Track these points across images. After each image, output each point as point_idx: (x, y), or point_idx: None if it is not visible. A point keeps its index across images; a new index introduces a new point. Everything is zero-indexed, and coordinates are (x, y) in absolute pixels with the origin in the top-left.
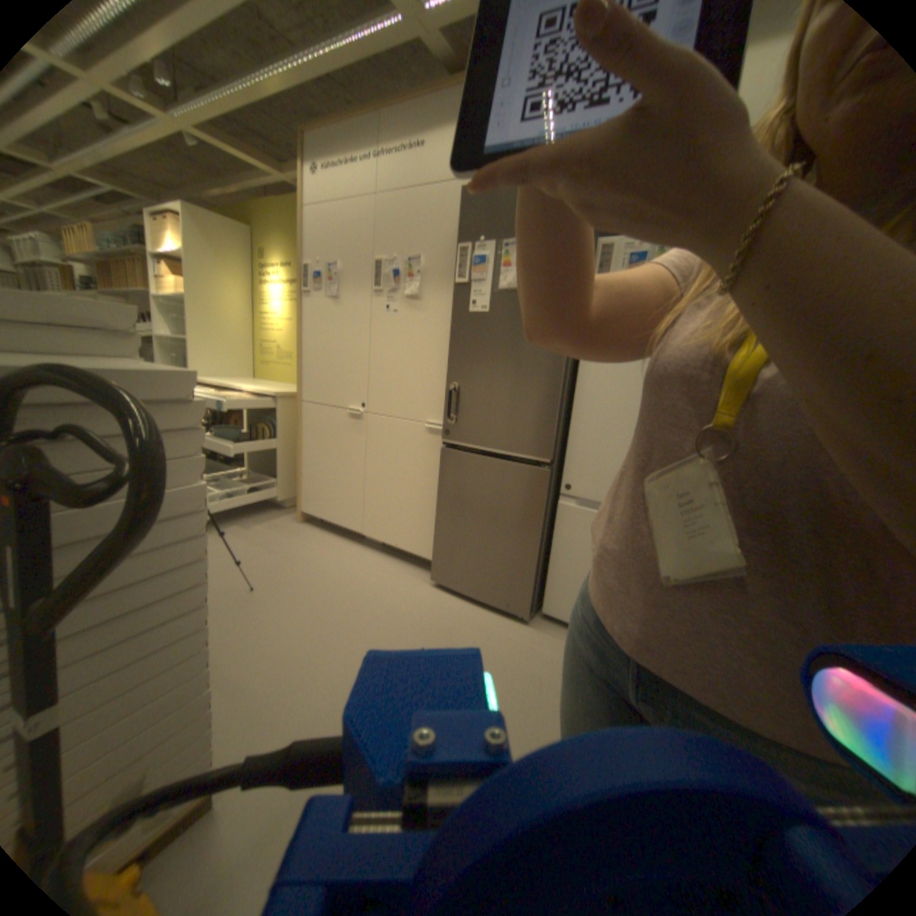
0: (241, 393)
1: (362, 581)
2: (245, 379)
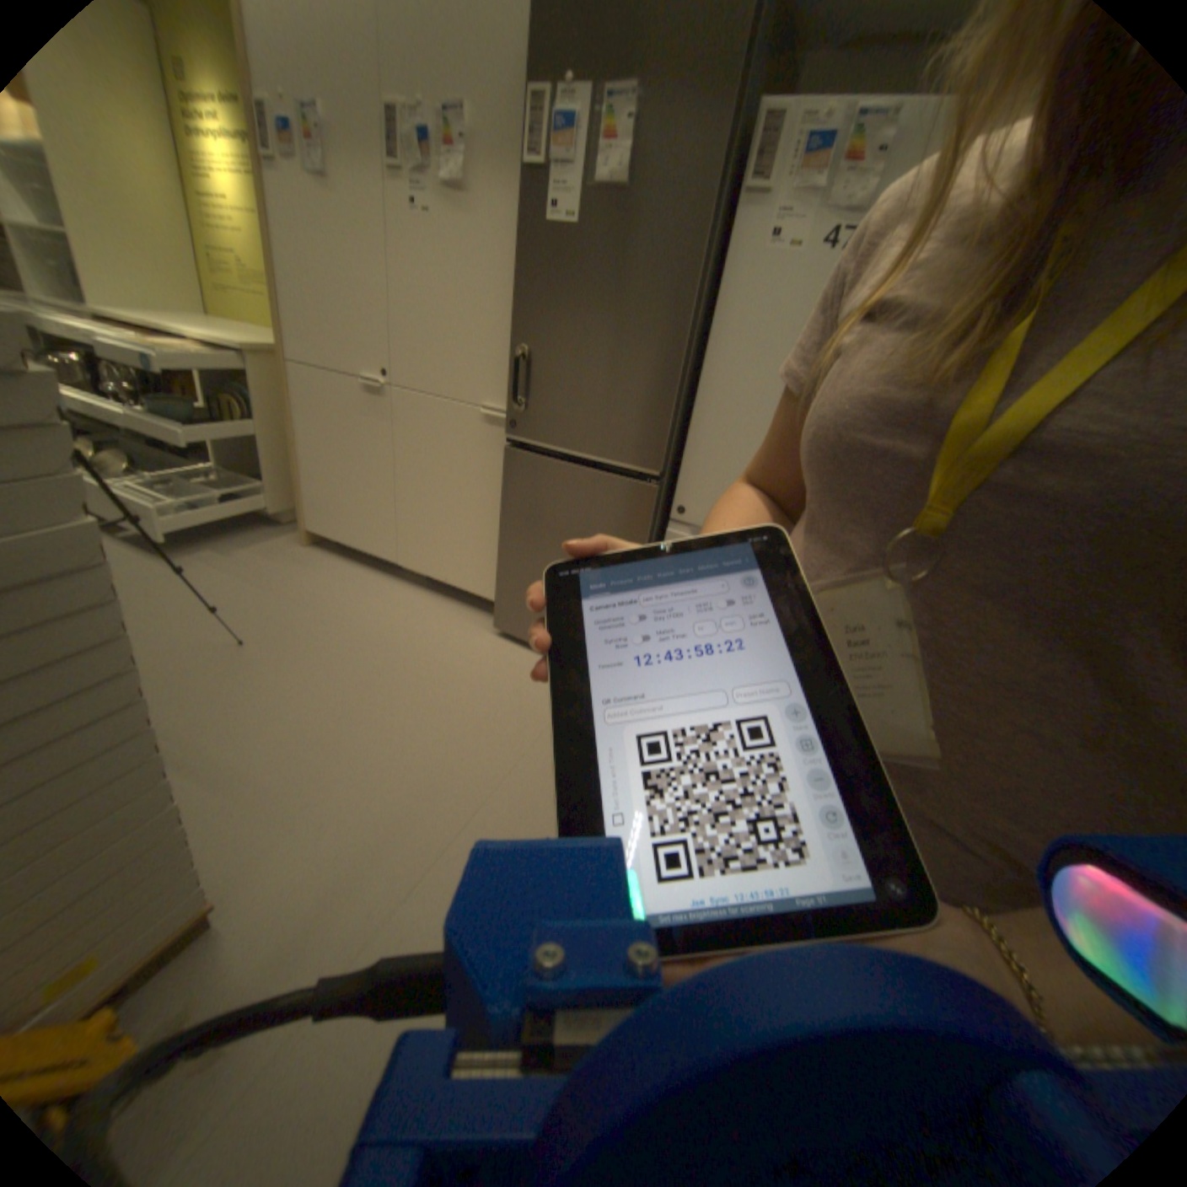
0: (183, 340)
1: (400, 629)
2: (191, 315)
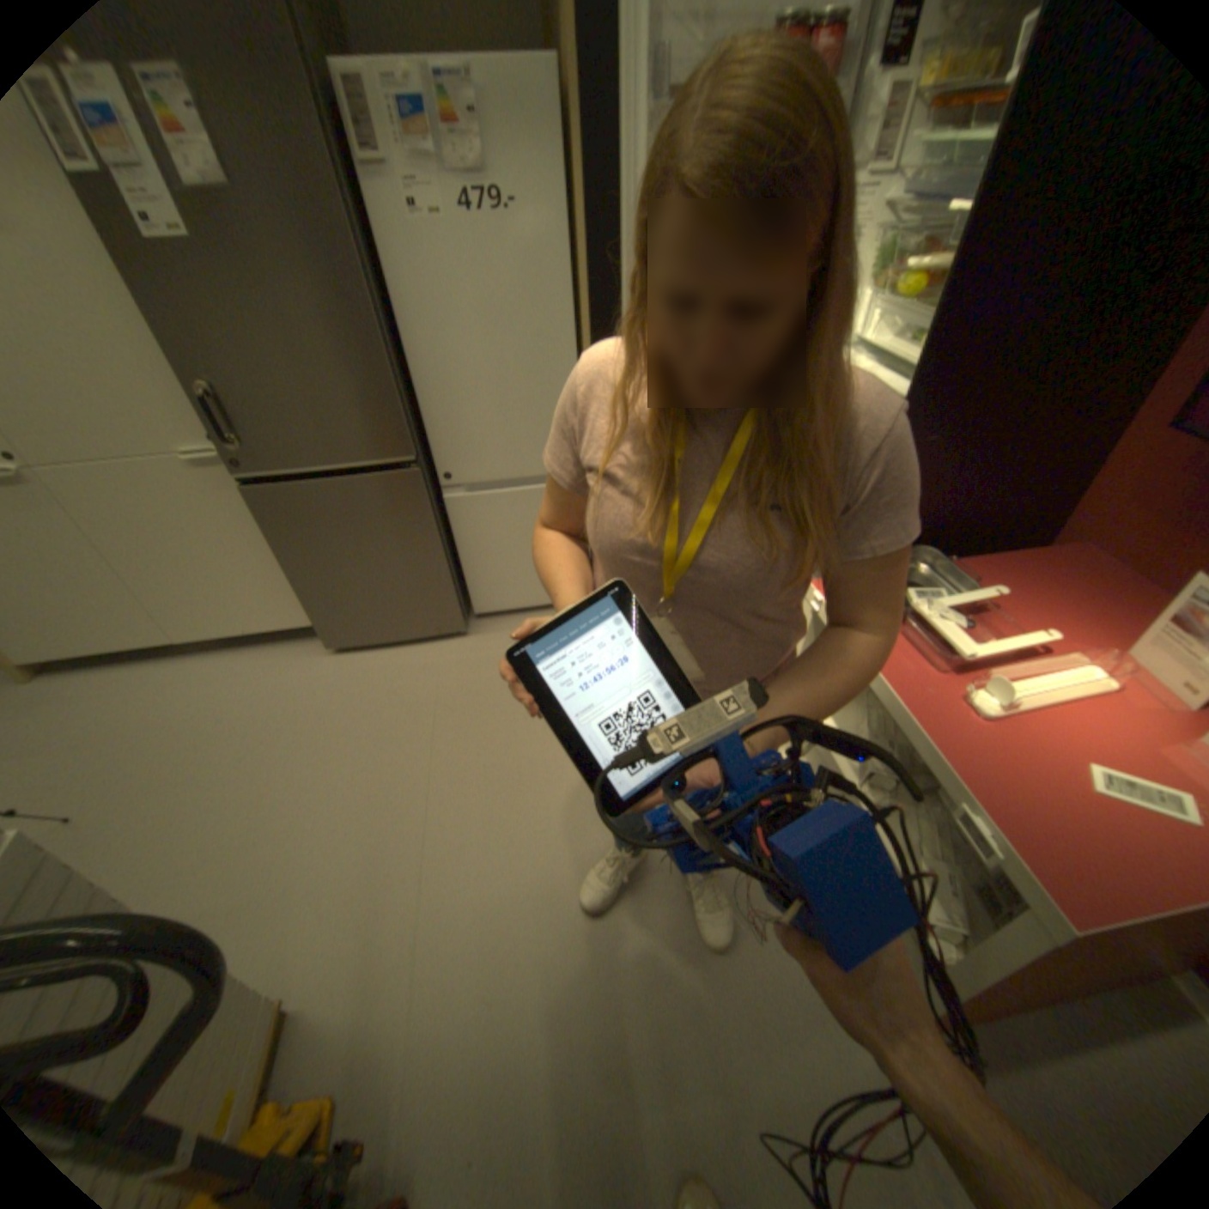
0: None
1: (233, 704)
2: None
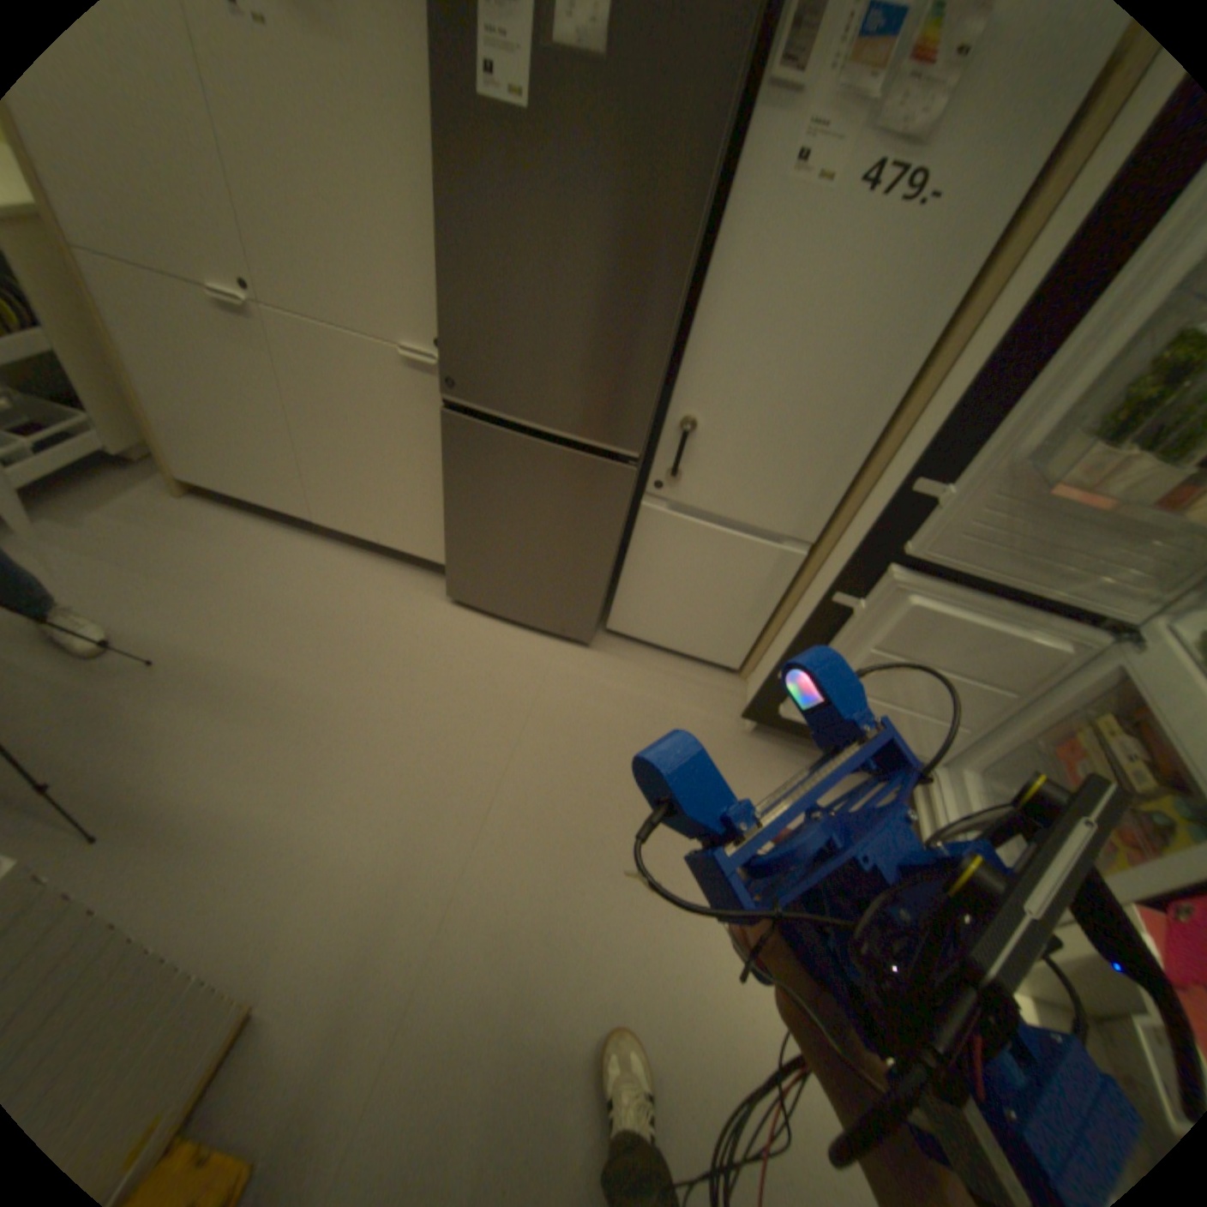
0: None
1: (340, 612)
2: None
